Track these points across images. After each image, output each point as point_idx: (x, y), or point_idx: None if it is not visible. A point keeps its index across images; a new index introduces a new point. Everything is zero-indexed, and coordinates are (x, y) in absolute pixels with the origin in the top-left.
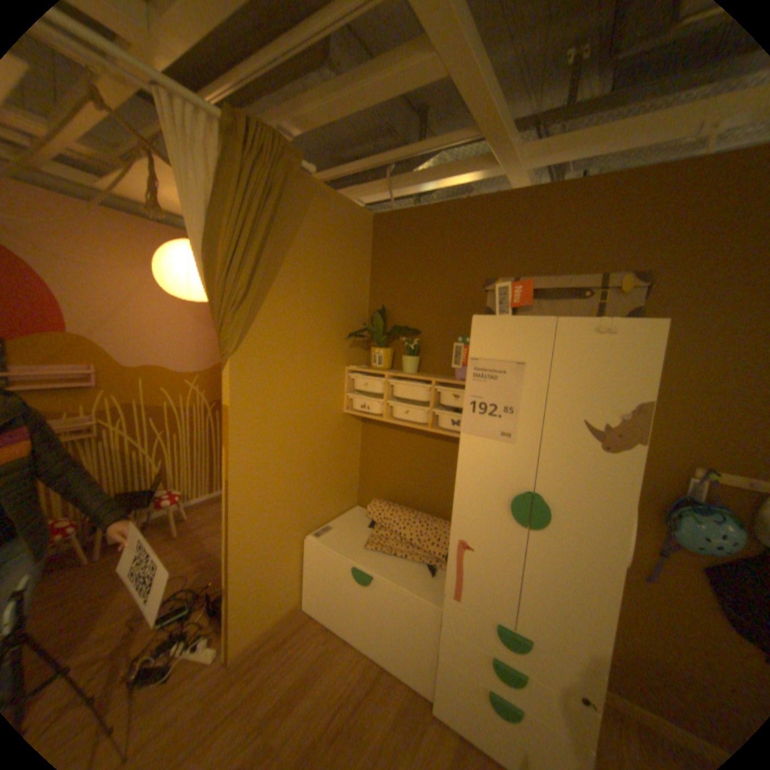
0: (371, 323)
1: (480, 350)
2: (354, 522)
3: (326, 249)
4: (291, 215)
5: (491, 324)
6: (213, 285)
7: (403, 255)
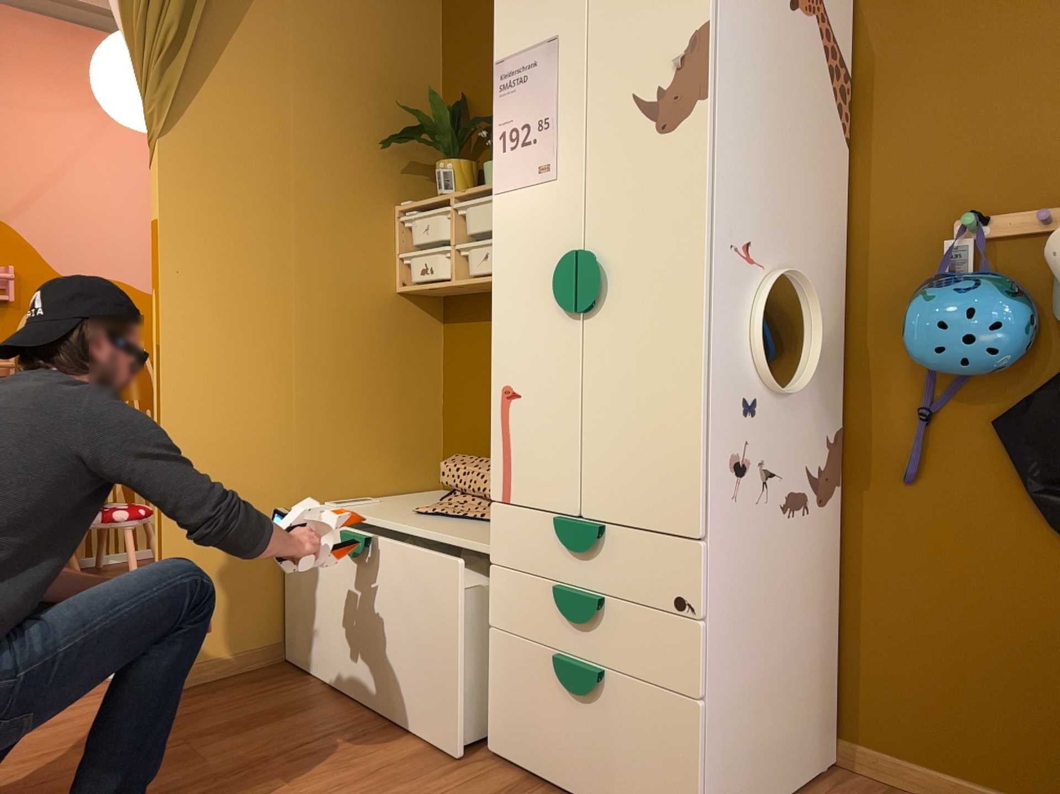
0: (435, 122)
1: (507, 45)
2: (418, 499)
3: None
4: None
5: None
6: (138, 33)
7: None
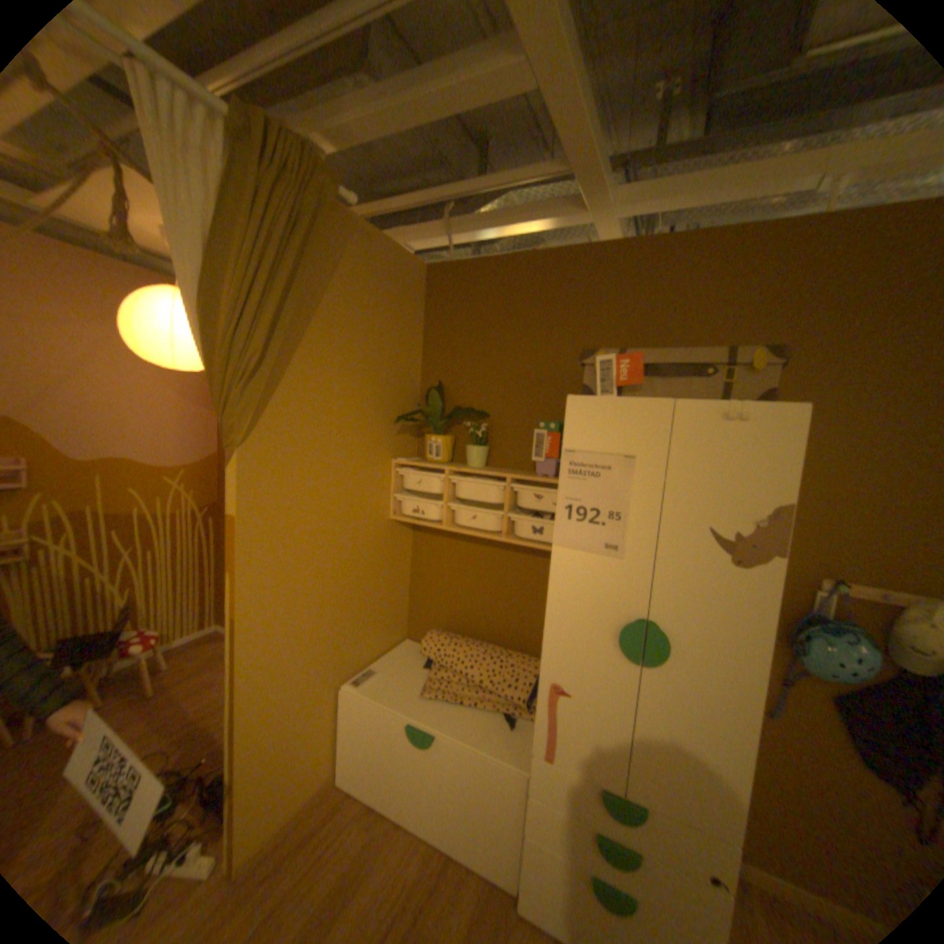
0: (425, 403)
1: (578, 439)
2: (404, 661)
3: (368, 306)
4: (323, 259)
5: (592, 406)
6: (214, 349)
7: (466, 317)
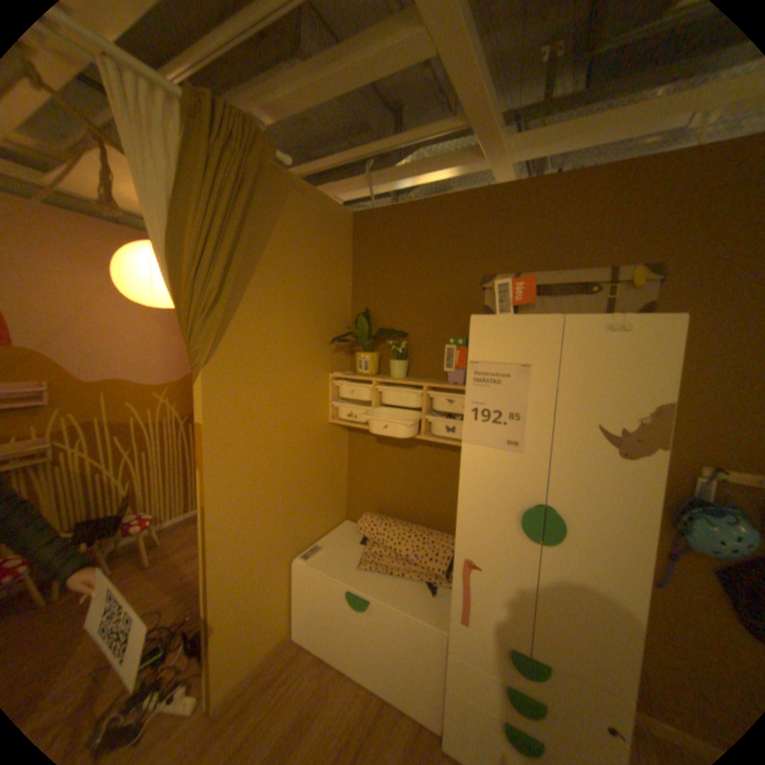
0: (355, 326)
1: (481, 352)
2: (344, 538)
3: (305, 249)
4: (266, 211)
5: (492, 324)
6: (180, 289)
7: (386, 254)
